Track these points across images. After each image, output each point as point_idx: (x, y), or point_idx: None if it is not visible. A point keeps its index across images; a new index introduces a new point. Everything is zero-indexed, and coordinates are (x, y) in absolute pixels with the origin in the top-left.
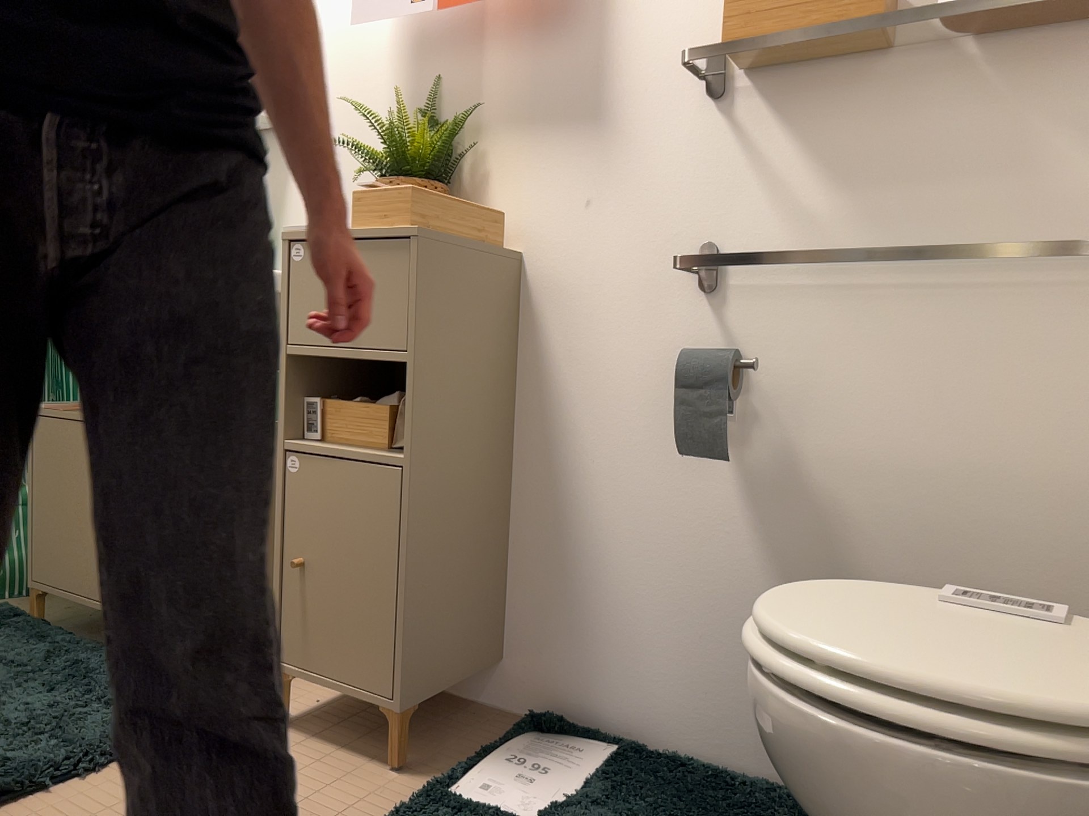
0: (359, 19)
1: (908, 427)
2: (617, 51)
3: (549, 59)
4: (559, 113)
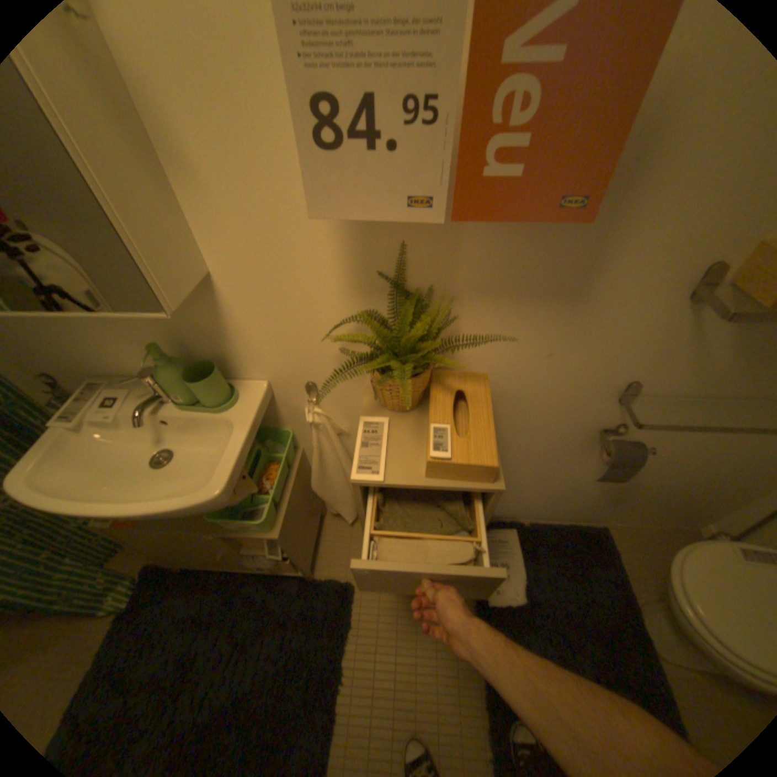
0: (318, 206)
1: (699, 447)
2: (623, 243)
3: (543, 240)
4: (541, 291)
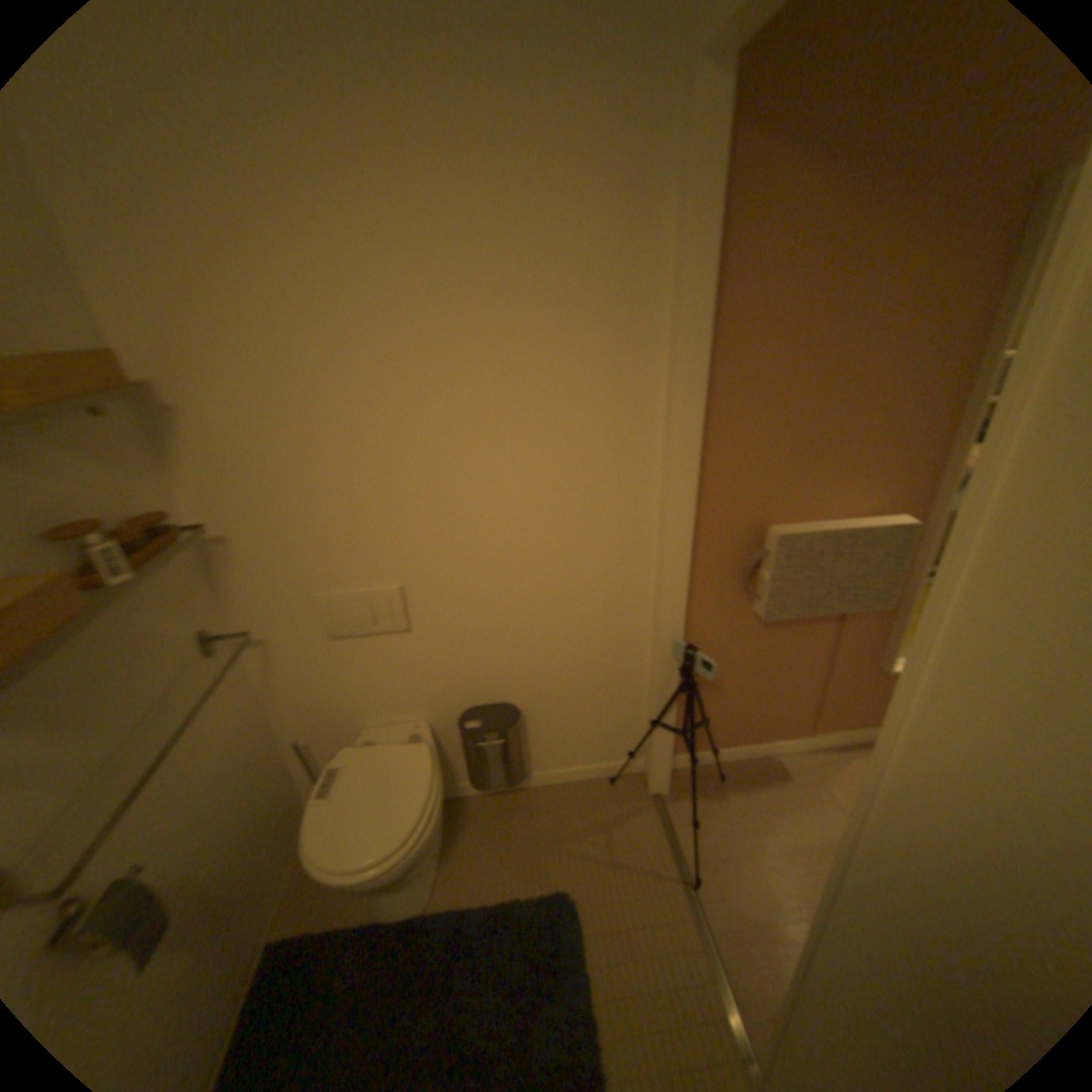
0: None
1: (178, 801)
2: None
3: None
4: None
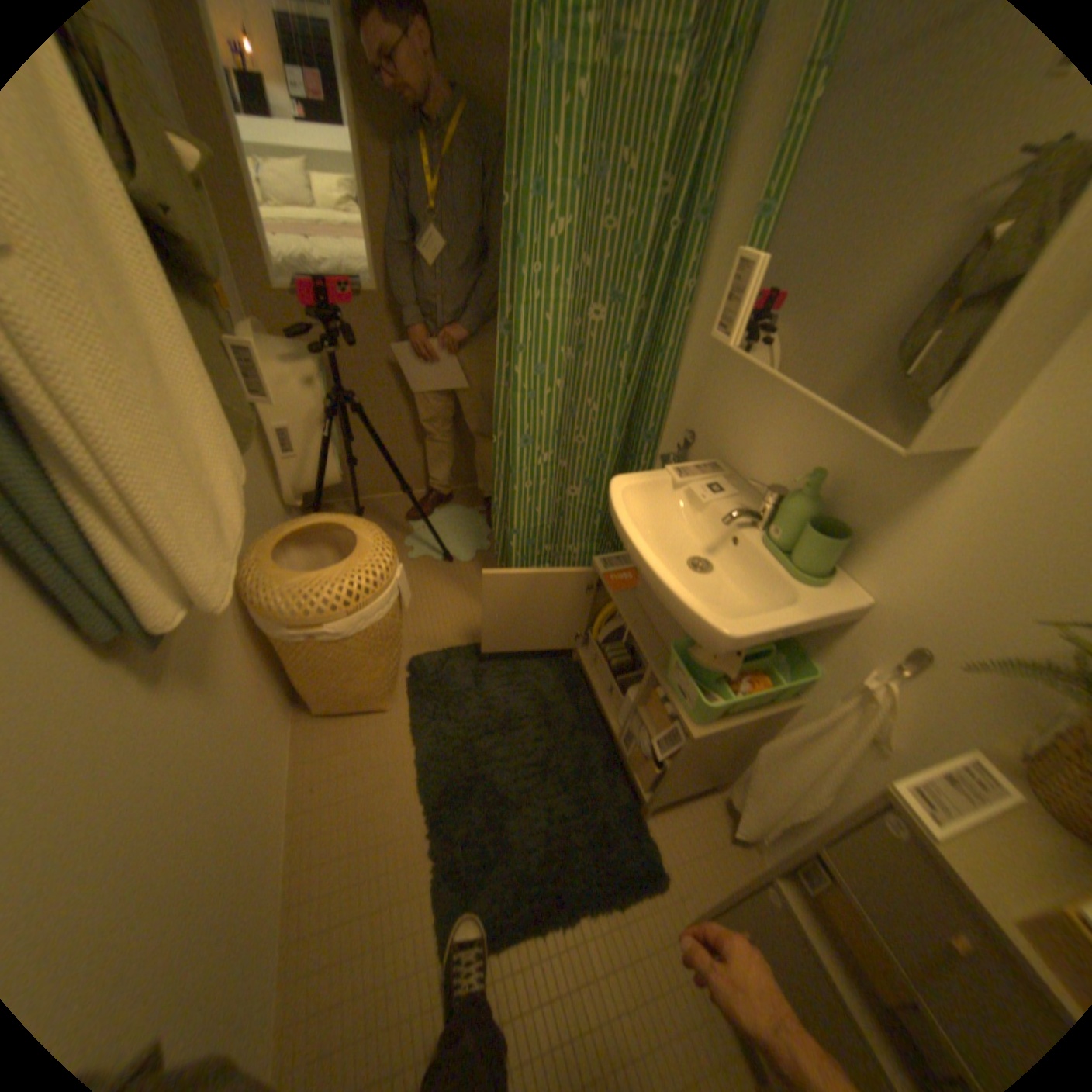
0: None
1: None
2: None
3: None
4: None
